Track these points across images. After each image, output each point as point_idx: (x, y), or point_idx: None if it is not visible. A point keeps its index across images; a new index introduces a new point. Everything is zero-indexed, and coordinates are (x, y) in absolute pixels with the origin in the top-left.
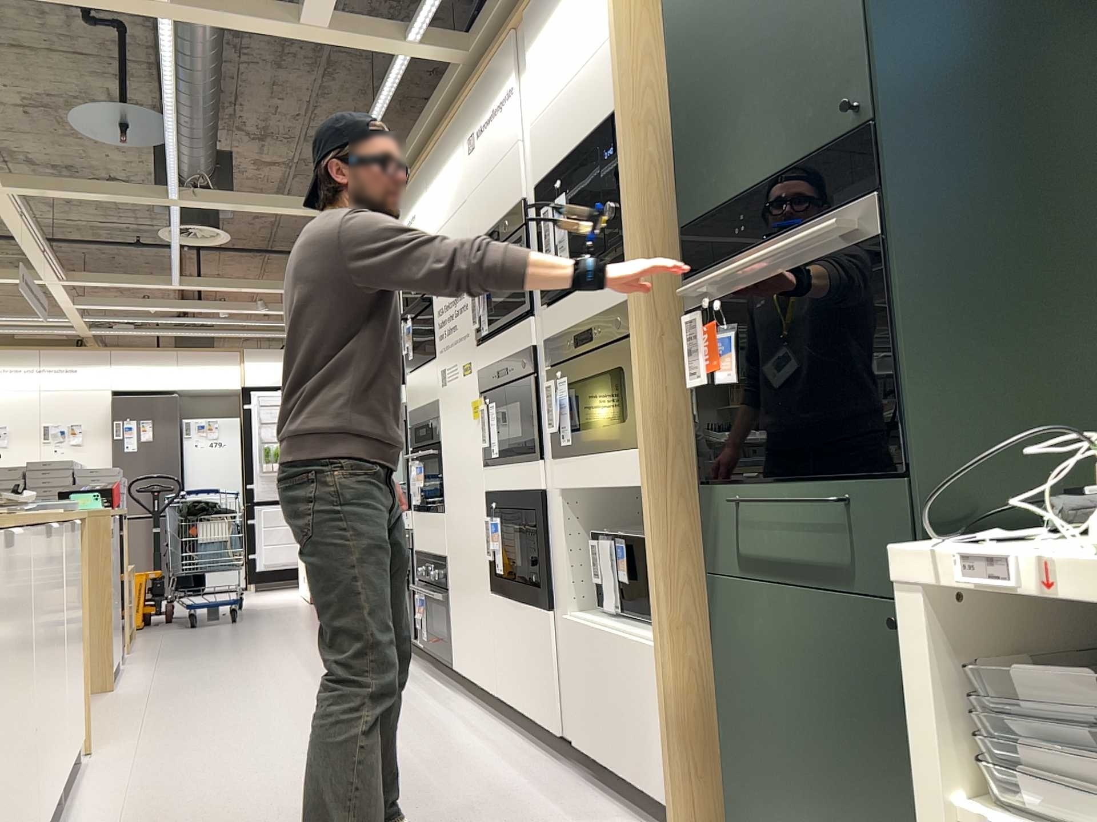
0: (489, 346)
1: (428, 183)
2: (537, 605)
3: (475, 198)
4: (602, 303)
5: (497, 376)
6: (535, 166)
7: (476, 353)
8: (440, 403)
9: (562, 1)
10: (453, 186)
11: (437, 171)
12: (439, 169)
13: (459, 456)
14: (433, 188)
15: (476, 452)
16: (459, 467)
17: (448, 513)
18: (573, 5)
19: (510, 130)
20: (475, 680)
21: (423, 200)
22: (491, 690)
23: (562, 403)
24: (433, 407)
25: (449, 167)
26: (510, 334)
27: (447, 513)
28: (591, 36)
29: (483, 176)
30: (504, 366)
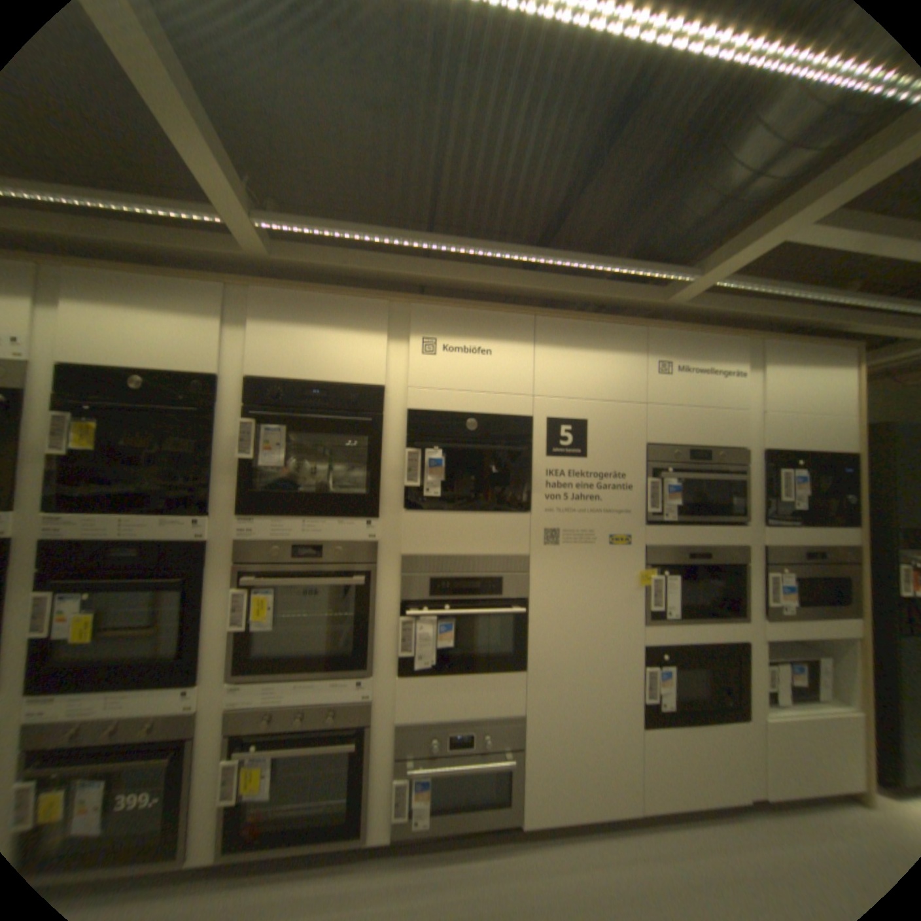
0: (674, 531)
1: (544, 342)
2: (731, 721)
3: (667, 411)
4: (833, 541)
5: (691, 558)
6: (768, 436)
7: (645, 530)
8: (539, 560)
9: (814, 366)
10: (617, 378)
11: (575, 345)
12: (580, 345)
13: (585, 614)
14: (557, 353)
15: (630, 613)
16: (585, 624)
17: (542, 669)
18: (823, 376)
19: (738, 396)
20: (590, 819)
21: (526, 350)
22: (627, 815)
23: (794, 590)
24: (511, 561)
25: (609, 358)
26: (717, 531)
27: (536, 670)
28: (838, 404)
29: (684, 402)
30: (703, 552)
